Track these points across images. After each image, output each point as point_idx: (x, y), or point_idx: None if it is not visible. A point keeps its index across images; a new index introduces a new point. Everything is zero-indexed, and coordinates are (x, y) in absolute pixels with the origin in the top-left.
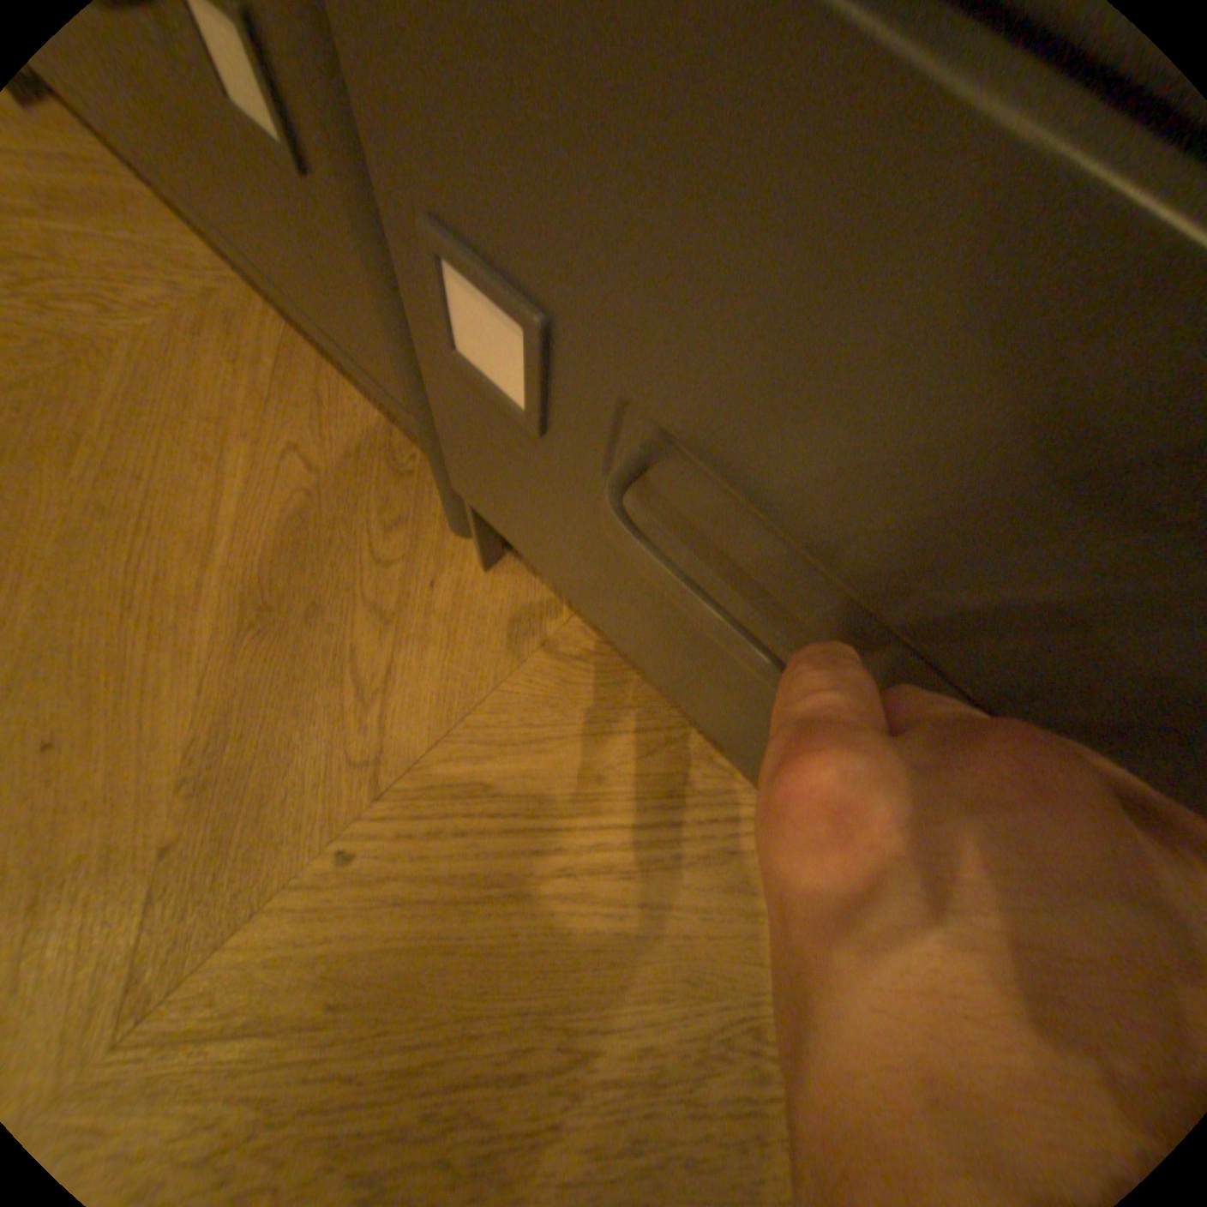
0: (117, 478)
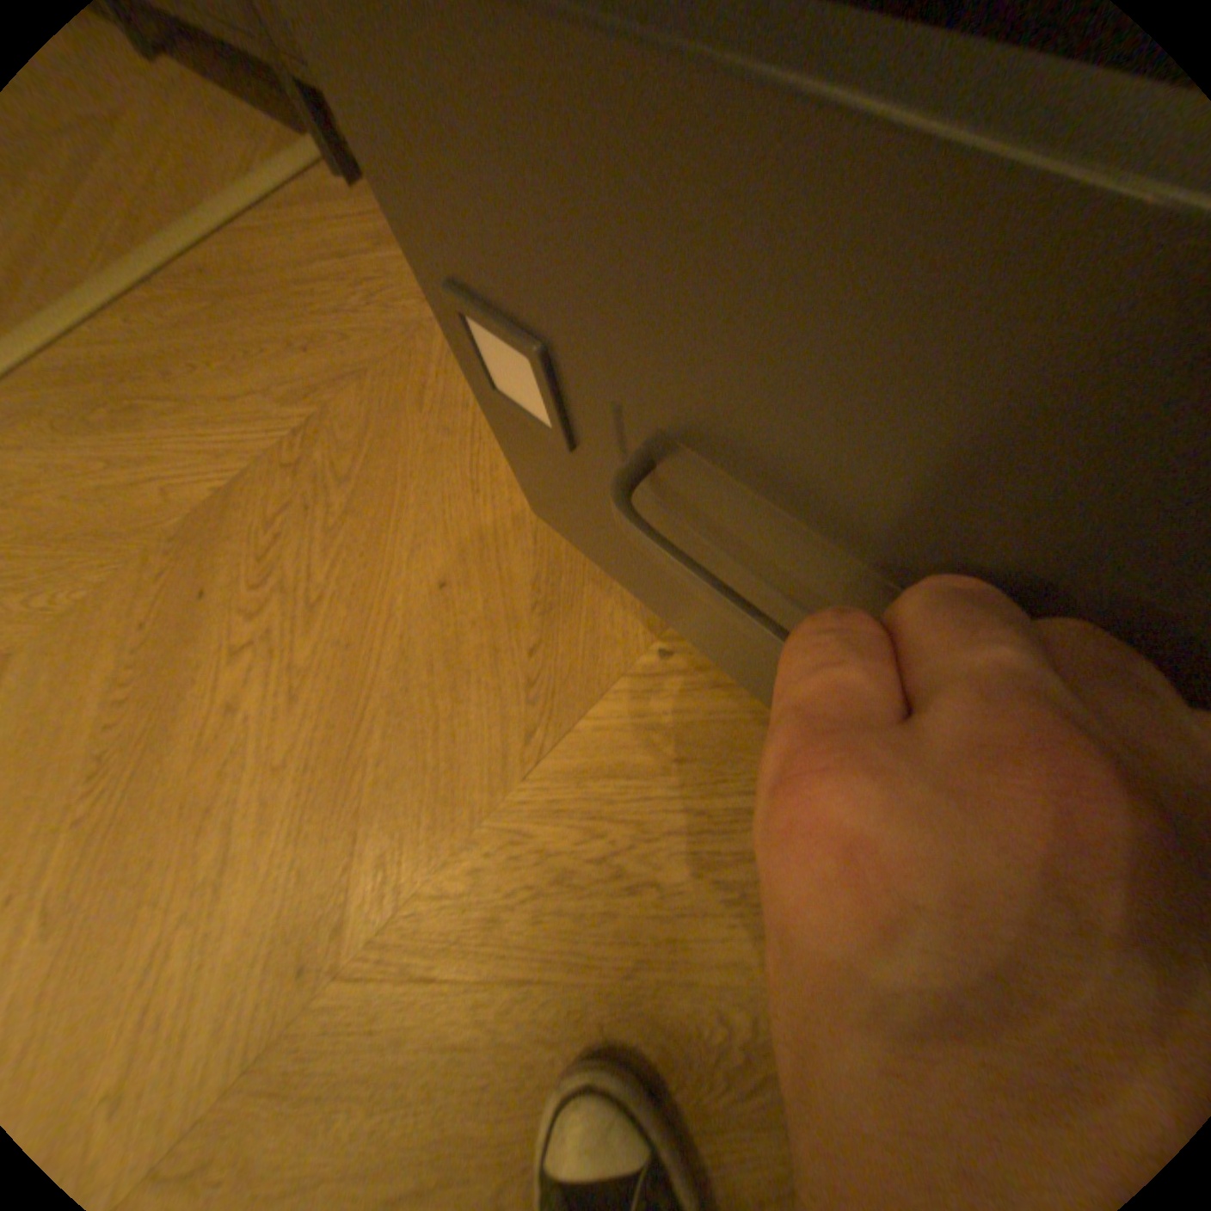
0: (449, 410)
